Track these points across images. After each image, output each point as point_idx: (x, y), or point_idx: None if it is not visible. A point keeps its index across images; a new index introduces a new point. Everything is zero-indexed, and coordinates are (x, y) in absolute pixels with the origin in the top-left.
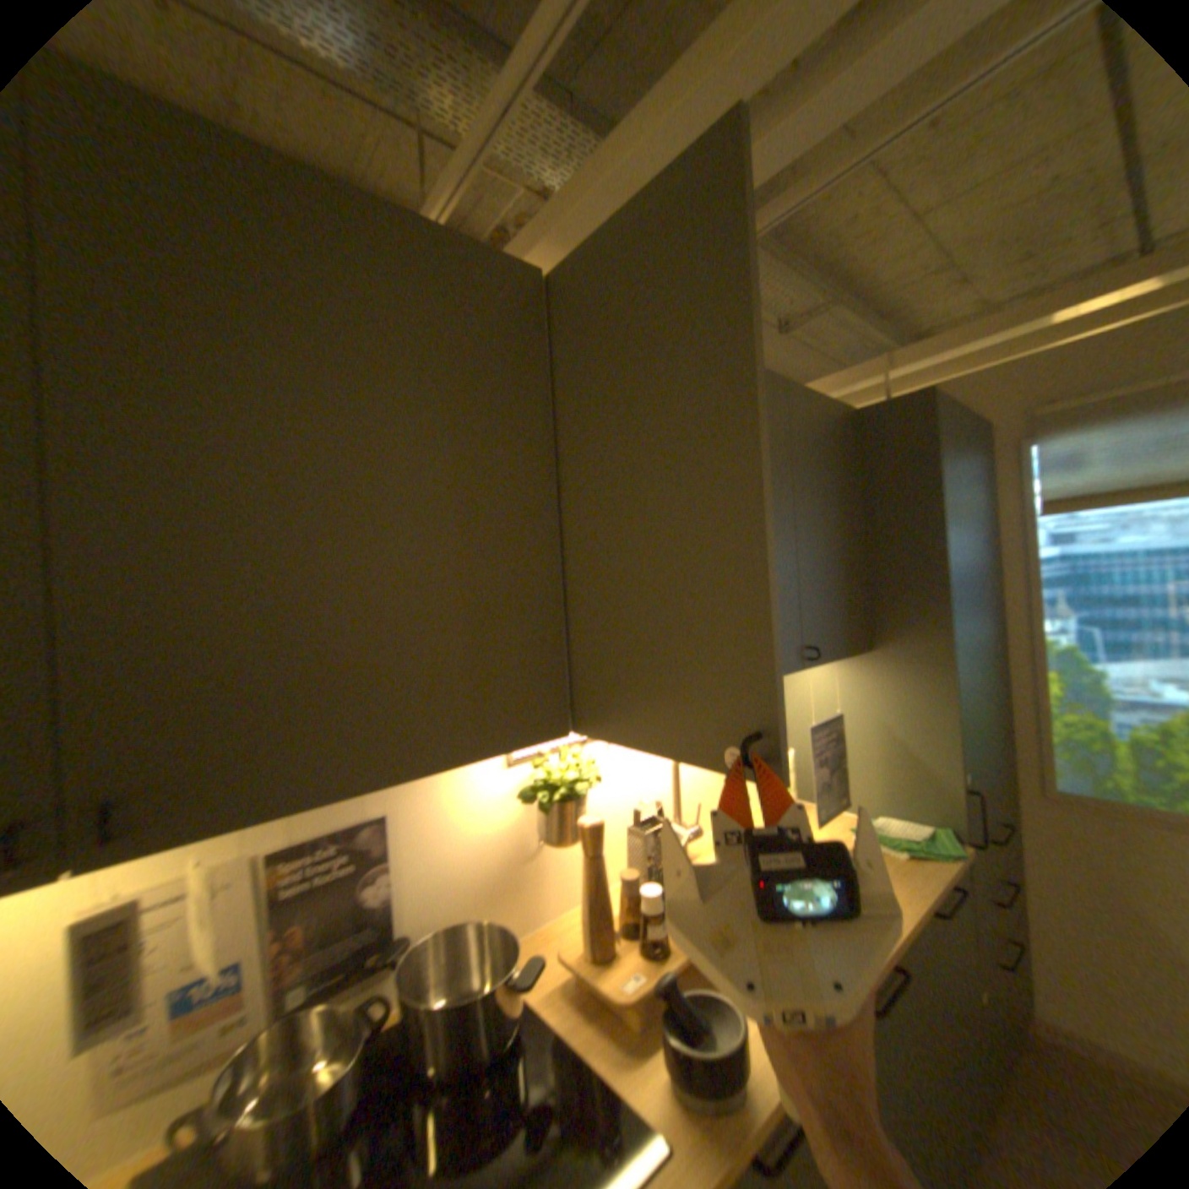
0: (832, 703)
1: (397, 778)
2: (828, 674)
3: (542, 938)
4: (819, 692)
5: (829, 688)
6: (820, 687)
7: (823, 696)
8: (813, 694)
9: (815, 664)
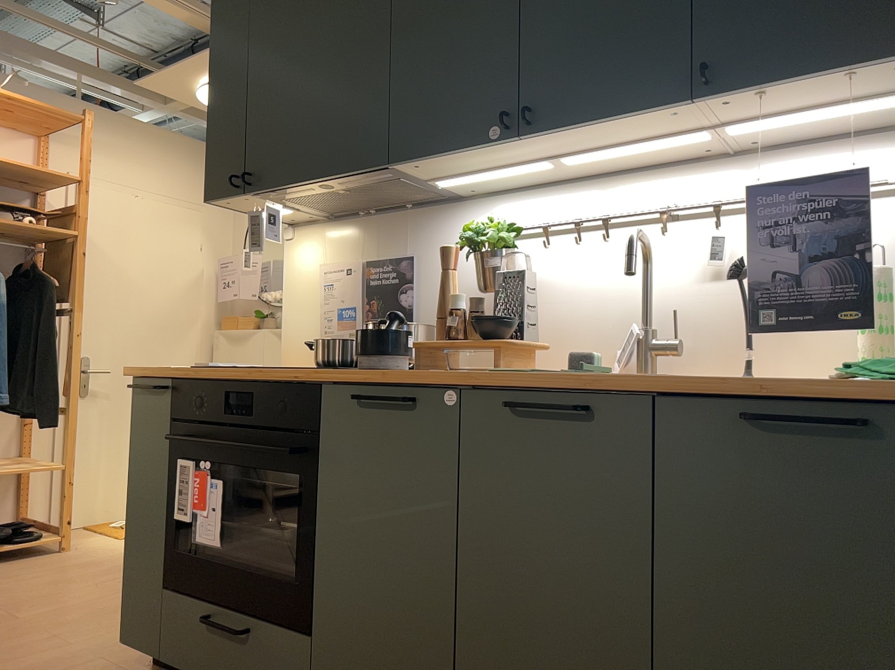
0: None
1: (318, 181)
2: None
3: None
4: None
5: None
6: None
7: None
8: None
9: (752, 93)
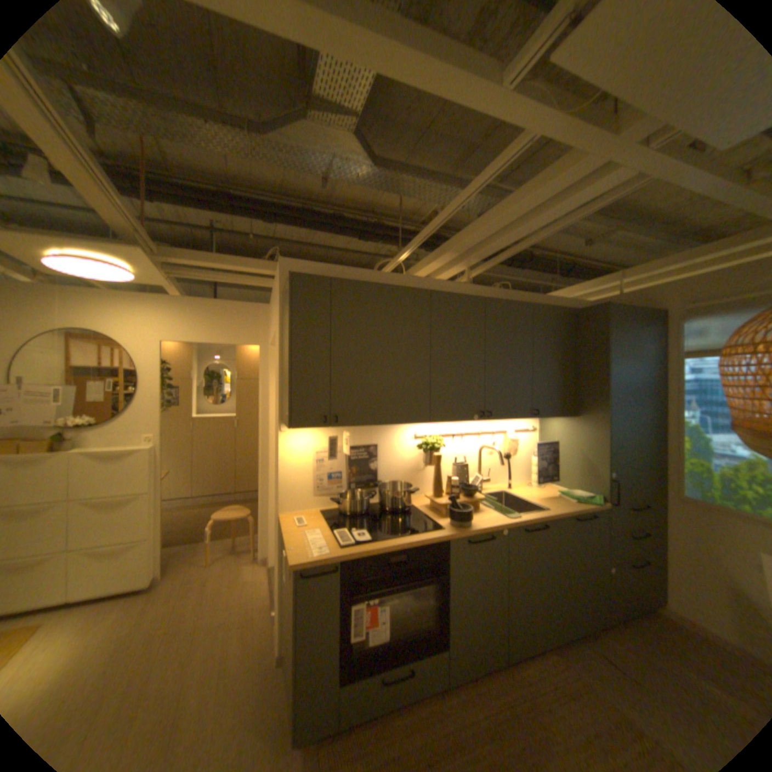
0: (561, 439)
1: (383, 425)
2: (561, 426)
3: (421, 497)
4: (556, 434)
5: (560, 432)
6: (557, 432)
7: (557, 436)
8: (553, 435)
9: (540, 418)
